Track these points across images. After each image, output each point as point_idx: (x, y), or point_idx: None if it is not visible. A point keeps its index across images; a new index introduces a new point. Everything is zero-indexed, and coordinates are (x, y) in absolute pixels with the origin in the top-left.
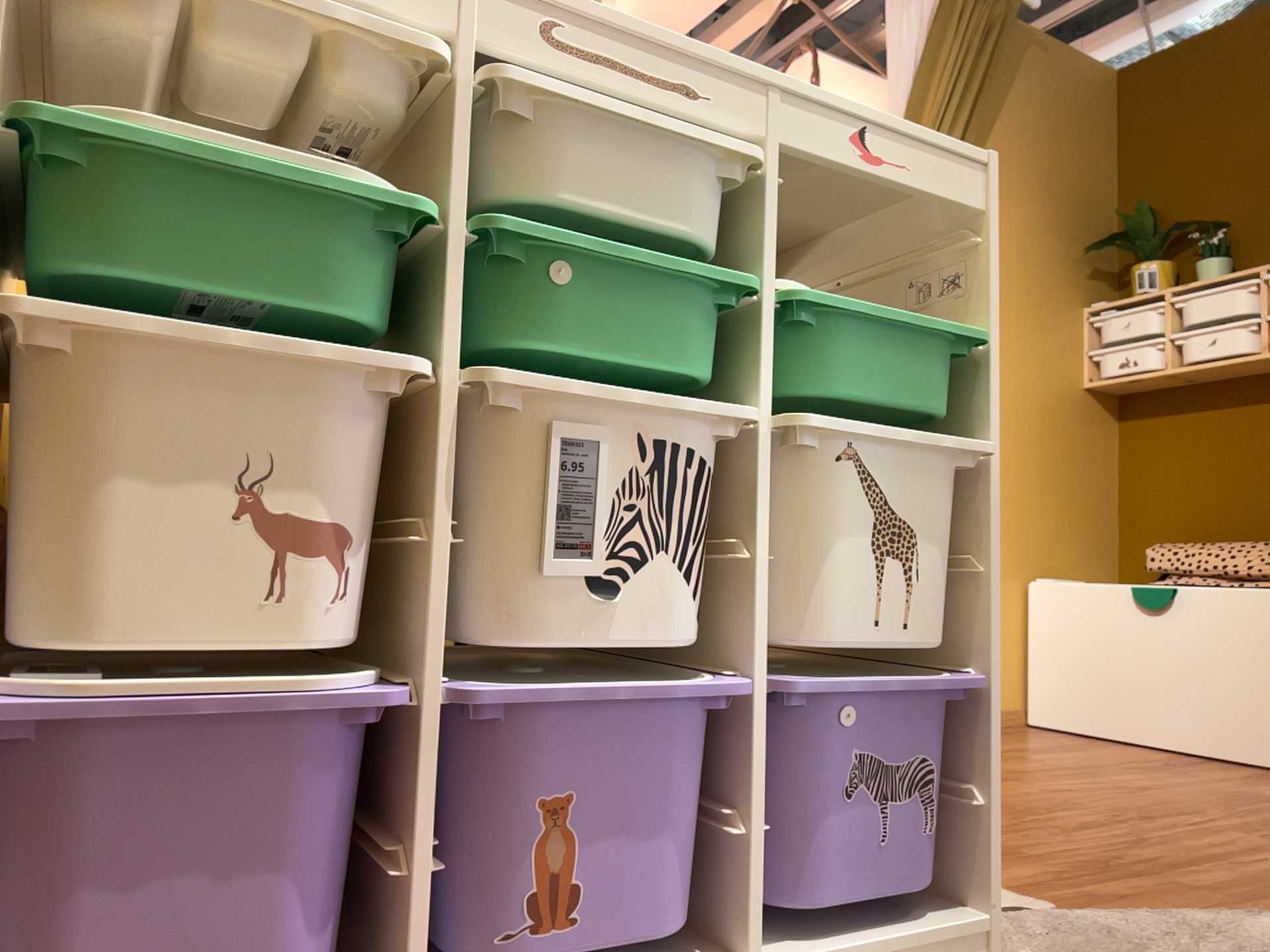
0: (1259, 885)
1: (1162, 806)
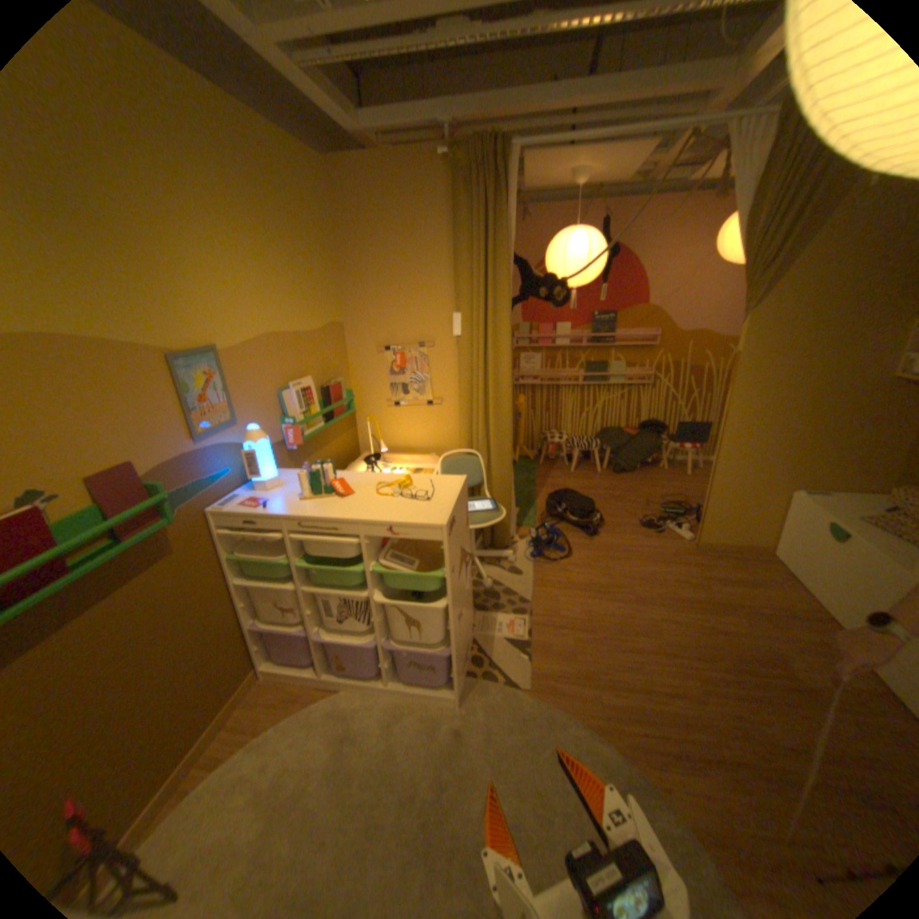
0: (626, 721)
1: (698, 657)
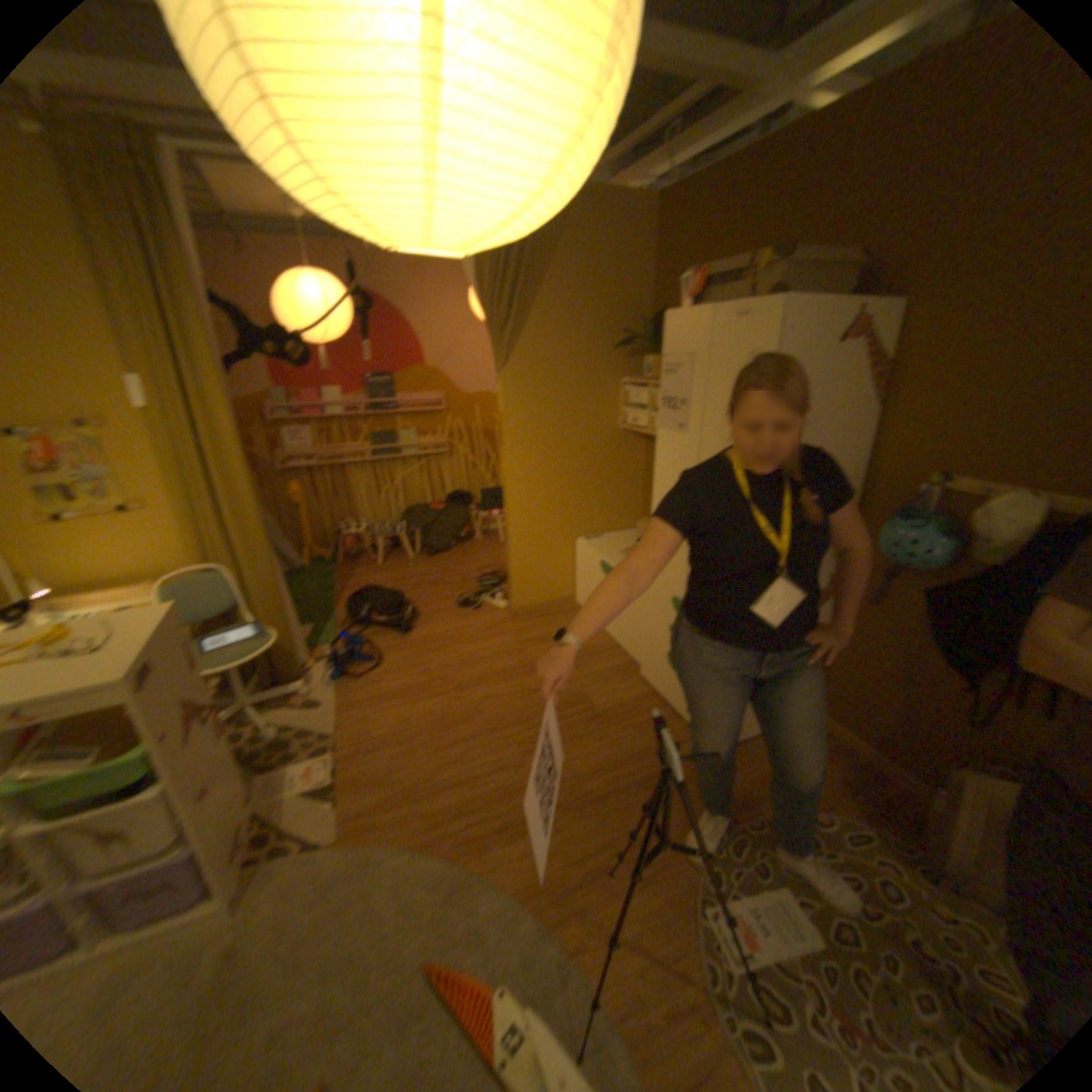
0: (446, 823)
1: (513, 724)
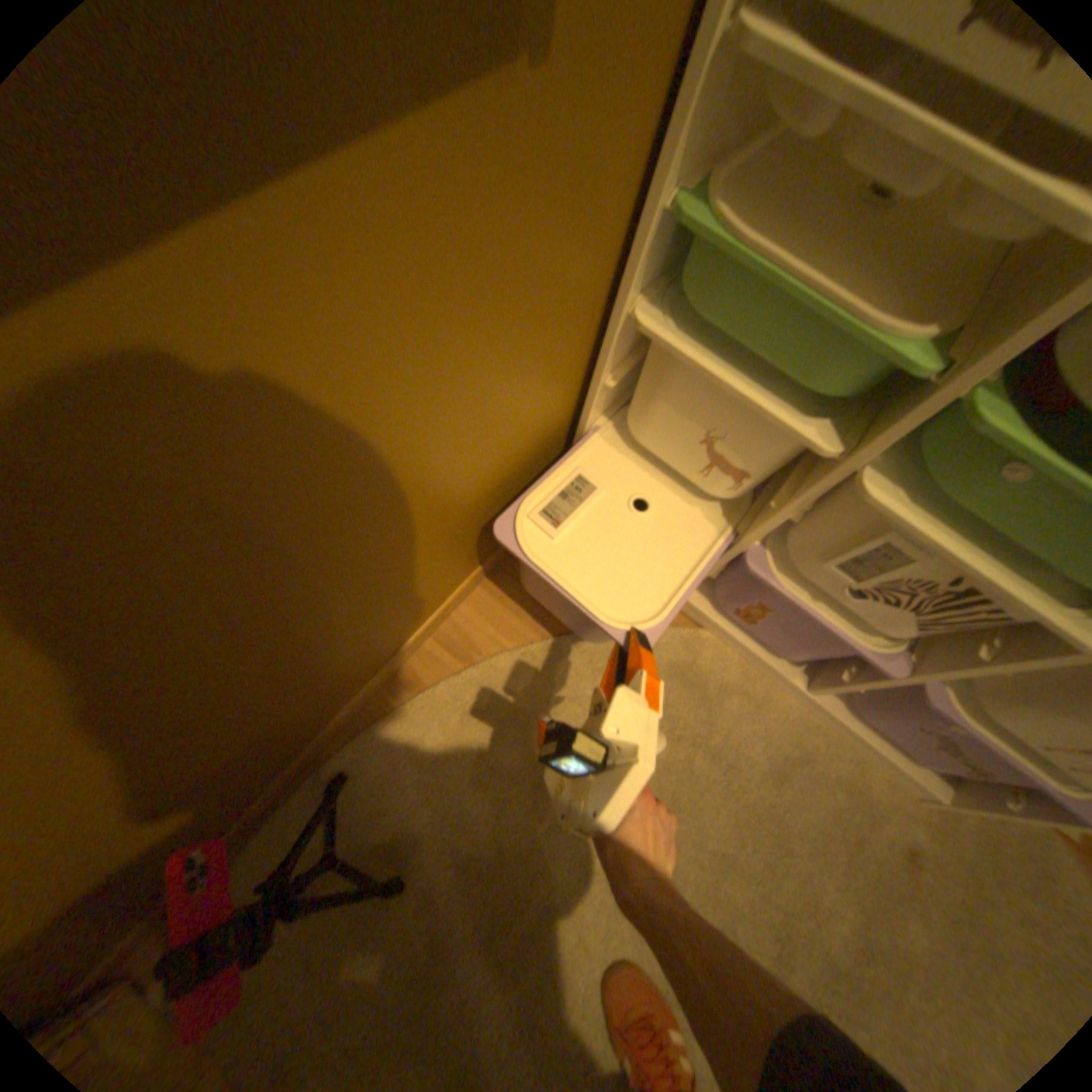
0: None
1: None
